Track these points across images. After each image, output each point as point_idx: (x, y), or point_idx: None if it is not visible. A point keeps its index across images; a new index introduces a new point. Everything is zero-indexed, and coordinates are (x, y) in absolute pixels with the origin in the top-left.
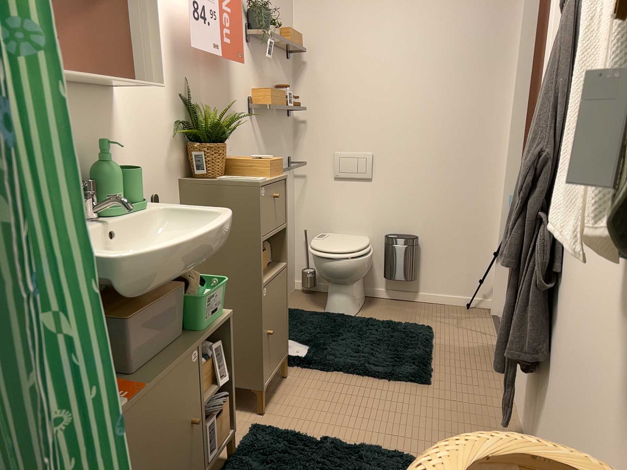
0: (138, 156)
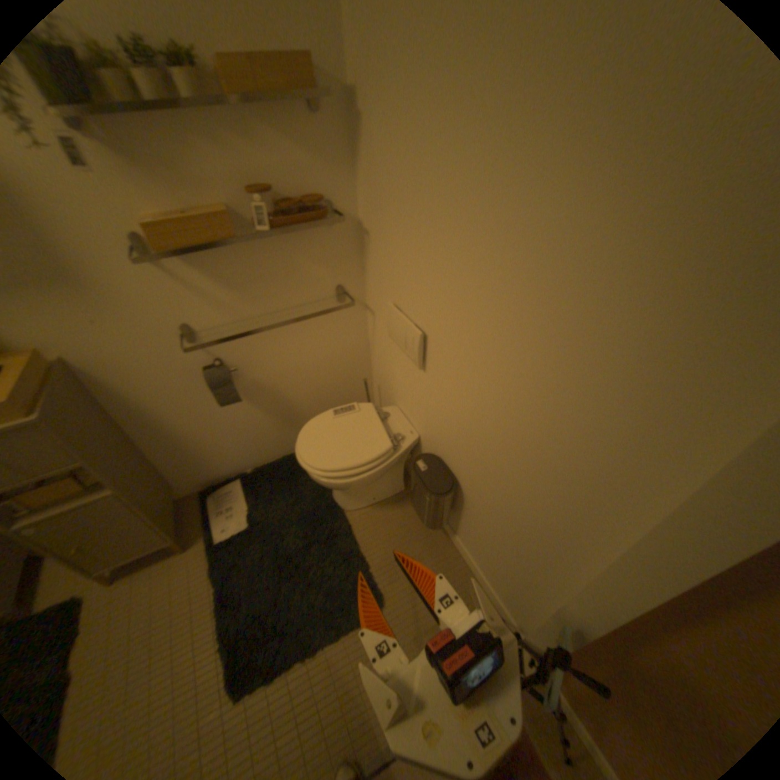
0: None
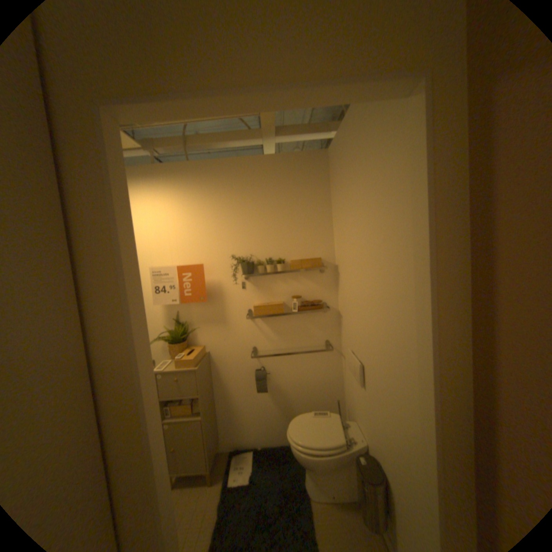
0: None
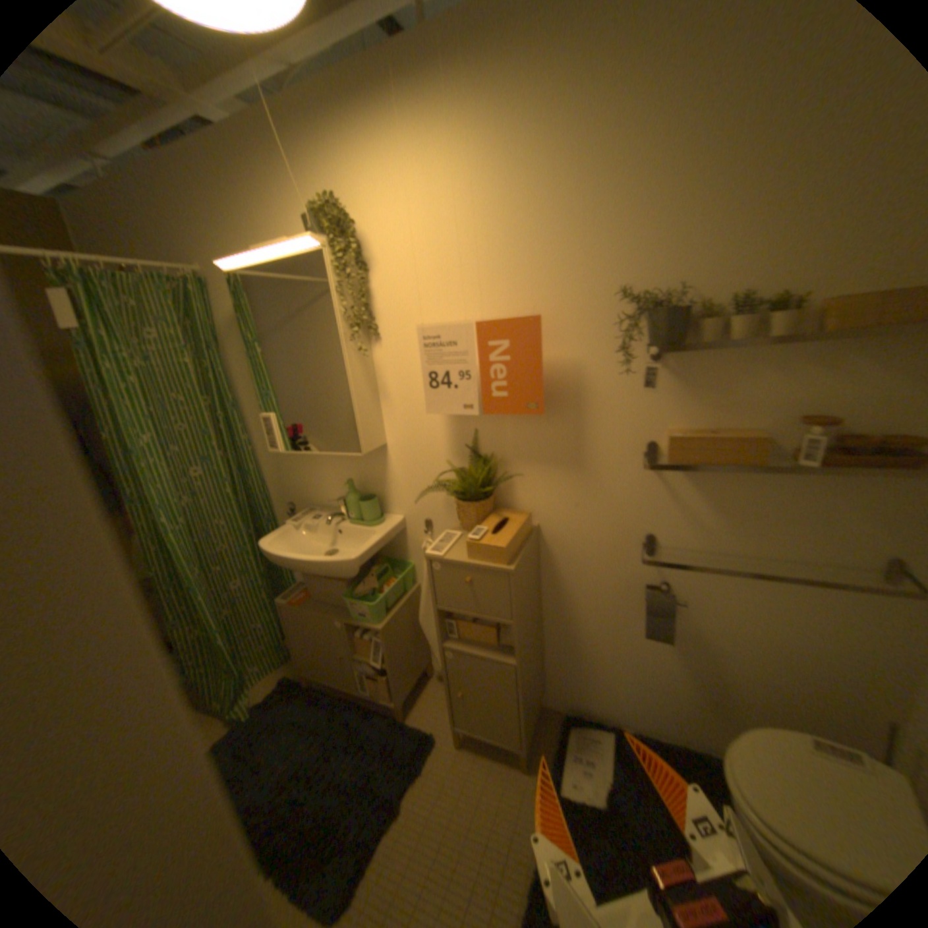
0: (406, 488)
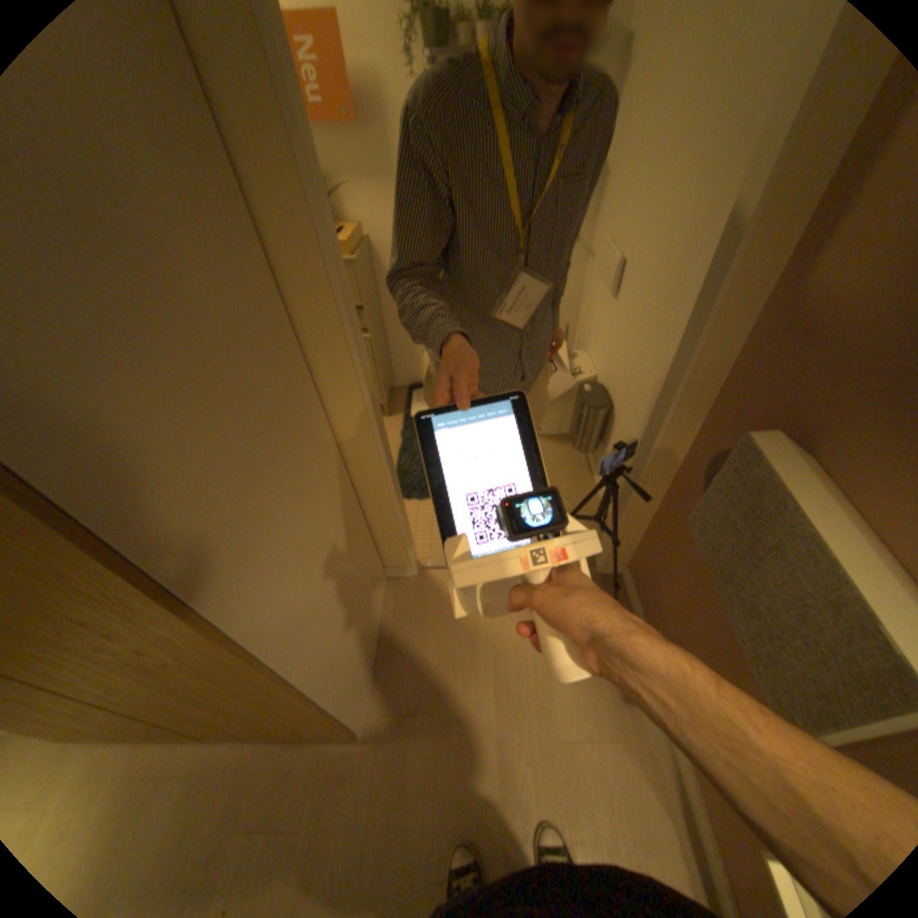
0: None
